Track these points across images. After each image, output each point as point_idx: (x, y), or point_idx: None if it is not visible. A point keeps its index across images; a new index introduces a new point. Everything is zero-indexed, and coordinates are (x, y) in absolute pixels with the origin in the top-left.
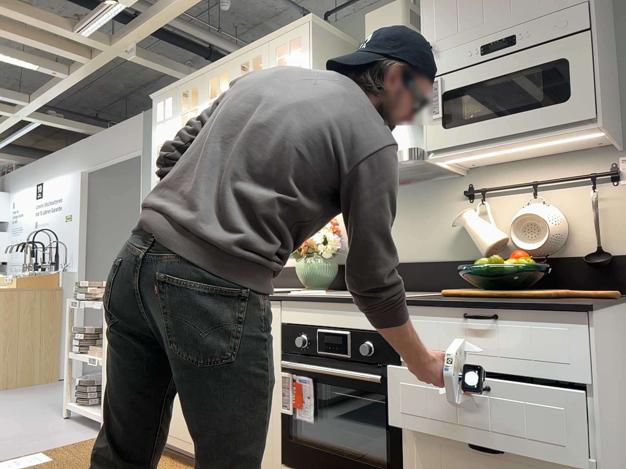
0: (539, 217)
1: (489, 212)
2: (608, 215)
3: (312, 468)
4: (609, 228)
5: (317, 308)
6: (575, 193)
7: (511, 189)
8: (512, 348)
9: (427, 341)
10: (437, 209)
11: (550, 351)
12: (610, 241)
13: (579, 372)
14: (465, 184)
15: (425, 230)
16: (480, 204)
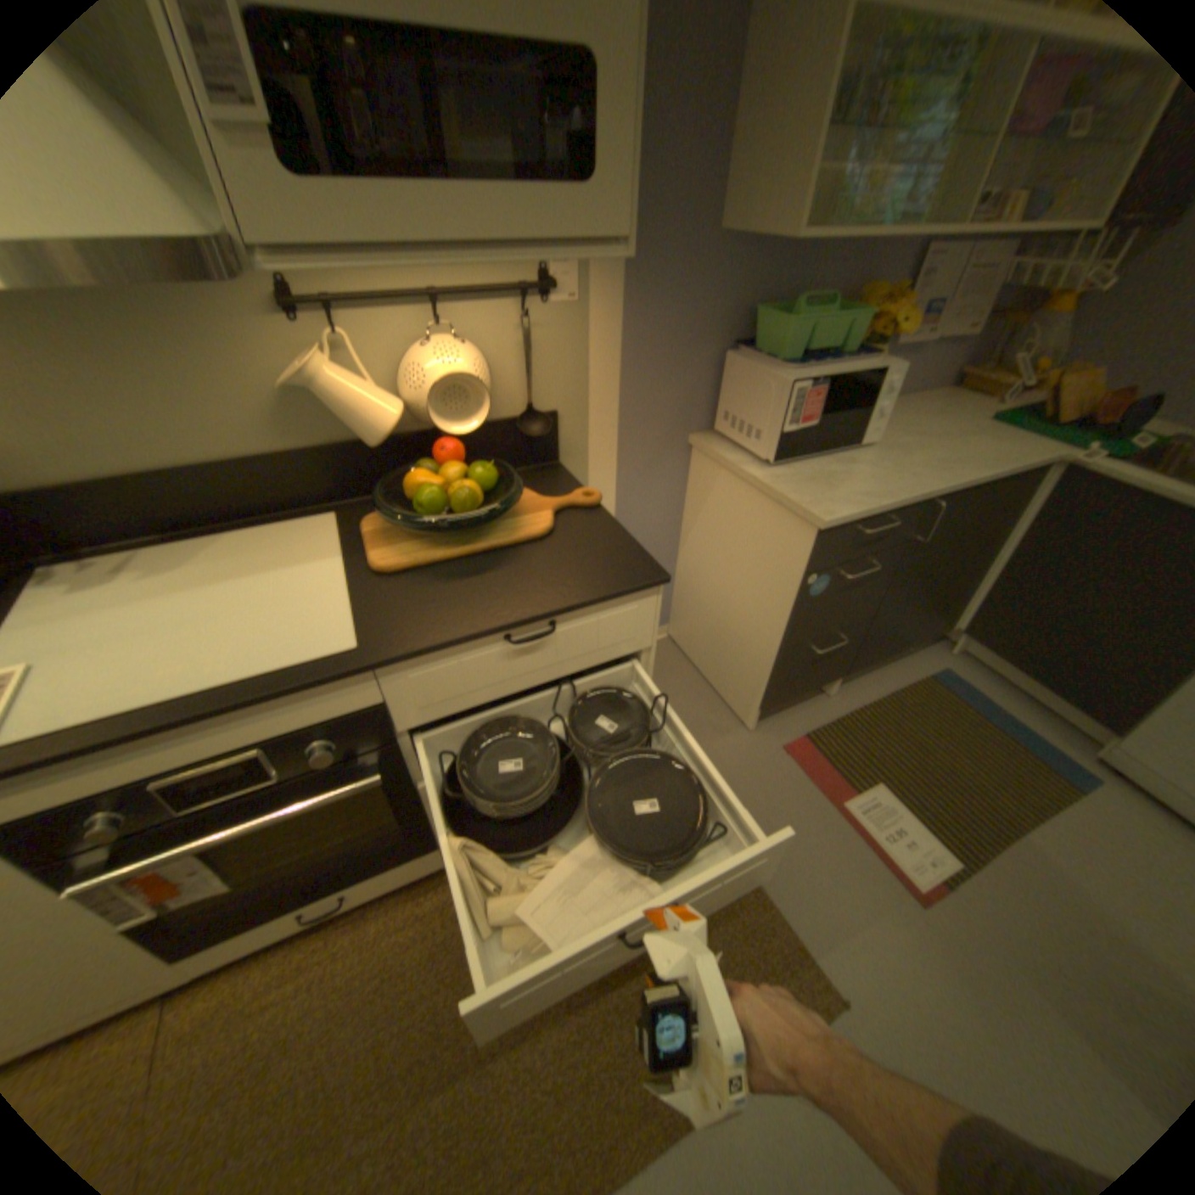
0: (471, 376)
1: (345, 345)
2: (538, 352)
3: (255, 920)
4: (538, 372)
5: (114, 752)
6: (493, 312)
7: (381, 296)
8: (572, 648)
9: (443, 690)
10: (203, 334)
11: (615, 635)
12: (539, 391)
13: (641, 641)
14: (263, 272)
15: (186, 389)
16: (318, 325)
